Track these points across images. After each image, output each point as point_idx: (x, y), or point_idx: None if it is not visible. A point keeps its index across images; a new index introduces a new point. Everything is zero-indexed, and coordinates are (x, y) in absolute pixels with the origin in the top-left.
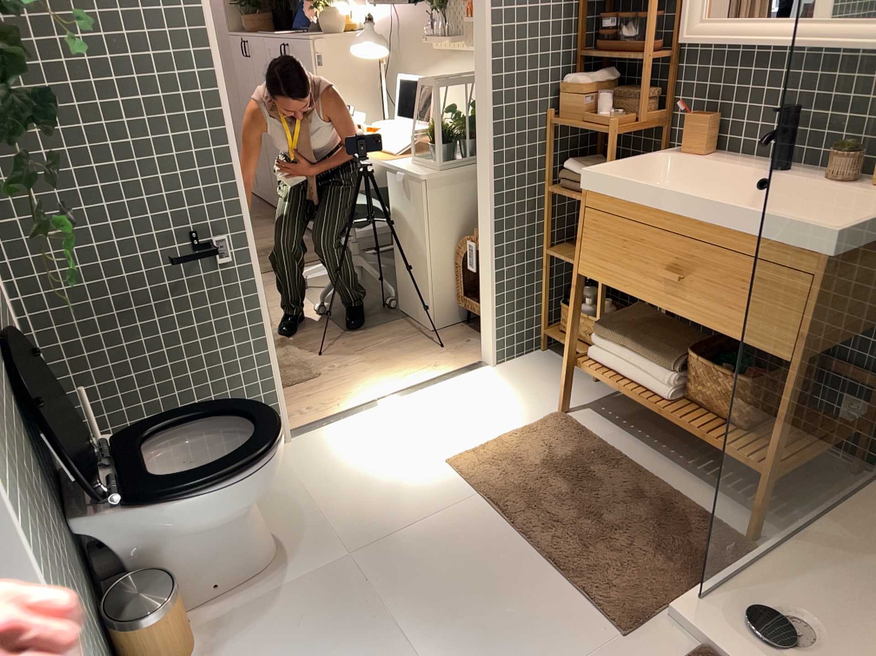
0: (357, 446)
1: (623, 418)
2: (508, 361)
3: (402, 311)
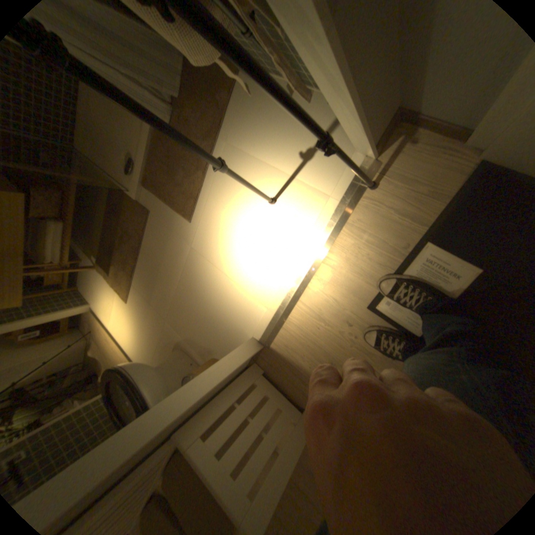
0: (134, 342)
1: (88, 244)
2: (84, 300)
3: (81, 359)
